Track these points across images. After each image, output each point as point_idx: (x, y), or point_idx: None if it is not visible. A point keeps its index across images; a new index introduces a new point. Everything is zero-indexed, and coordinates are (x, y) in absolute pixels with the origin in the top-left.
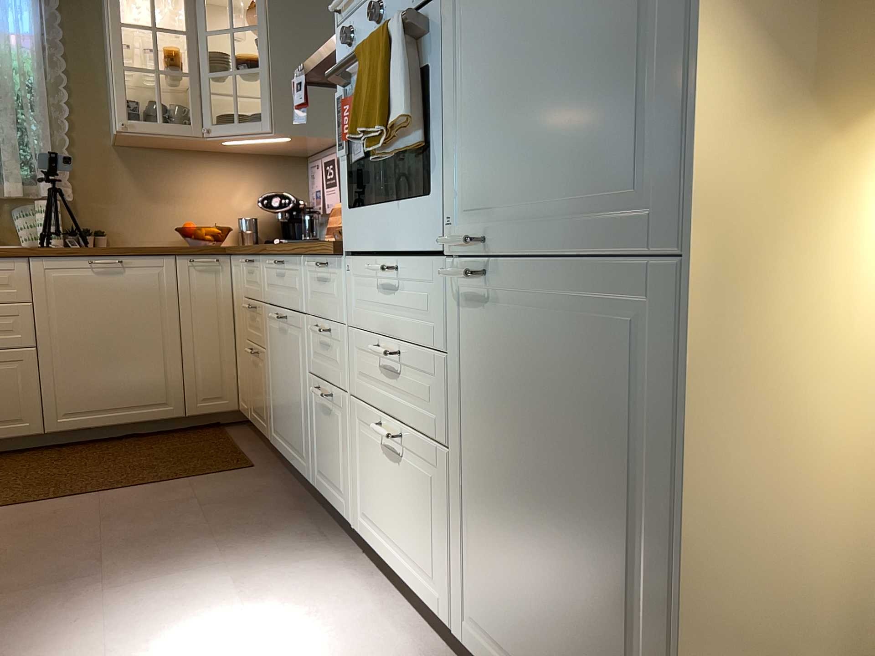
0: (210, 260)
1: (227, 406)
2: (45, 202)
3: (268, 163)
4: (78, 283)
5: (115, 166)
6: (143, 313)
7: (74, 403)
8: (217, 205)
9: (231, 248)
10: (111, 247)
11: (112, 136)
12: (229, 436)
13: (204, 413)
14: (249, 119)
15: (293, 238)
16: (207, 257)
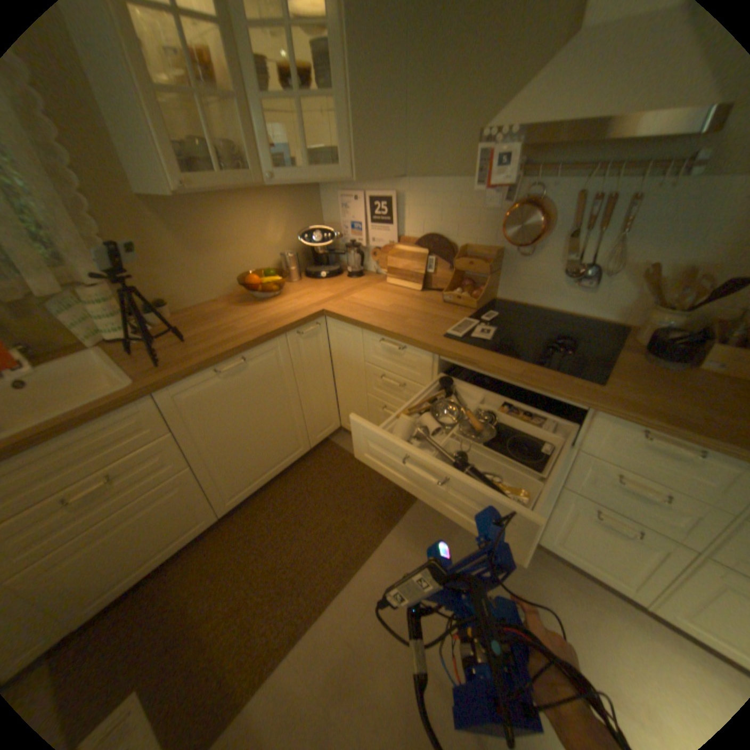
0: (315, 328)
1: (334, 428)
2: (92, 291)
3: (288, 191)
4: (209, 394)
5: (147, 221)
6: (270, 393)
7: (235, 486)
8: (255, 244)
9: (339, 317)
10: (173, 312)
11: (134, 184)
12: (350, 453)
13: (321, 440)
14: (287, 150)
15: (331, 268)
16: (309, 324)
